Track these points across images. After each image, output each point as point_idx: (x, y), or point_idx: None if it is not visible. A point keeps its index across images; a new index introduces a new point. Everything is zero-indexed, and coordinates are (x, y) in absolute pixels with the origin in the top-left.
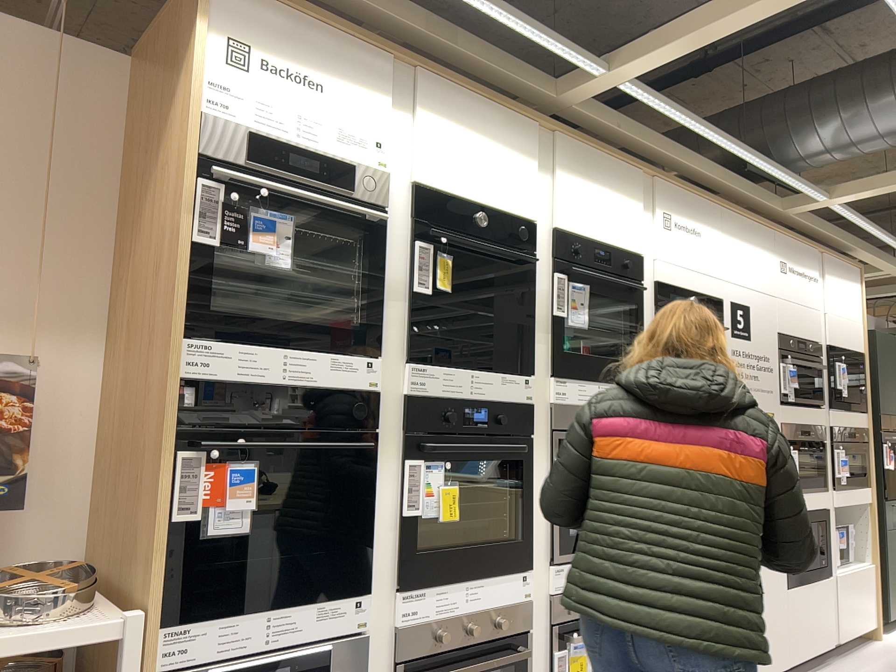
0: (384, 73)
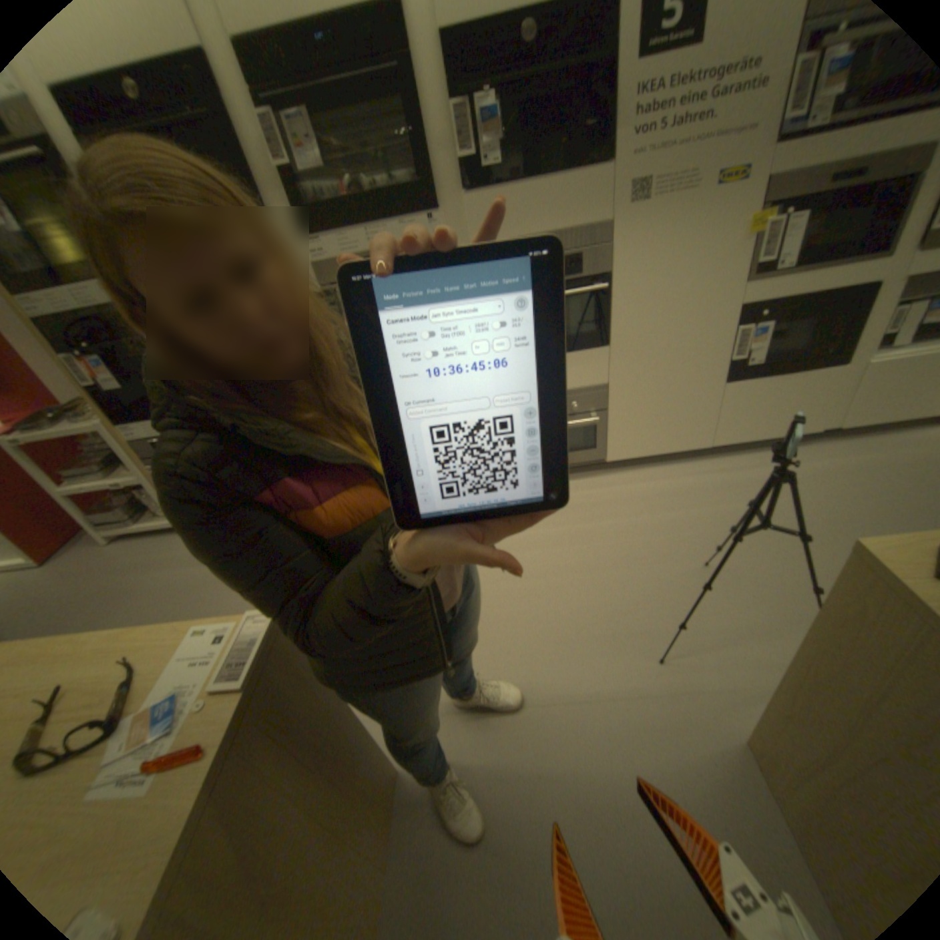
0: None
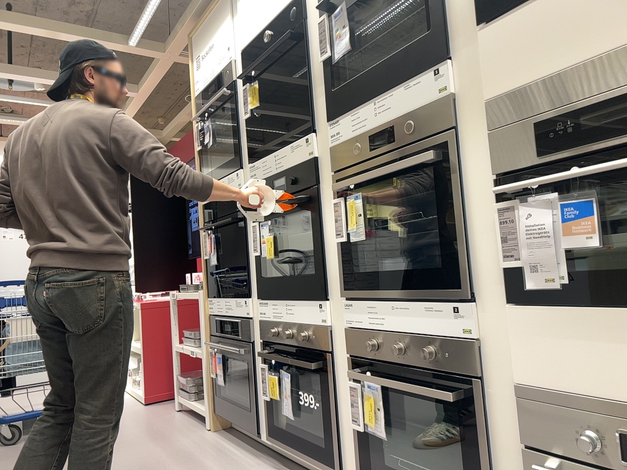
0: (224, 2)
